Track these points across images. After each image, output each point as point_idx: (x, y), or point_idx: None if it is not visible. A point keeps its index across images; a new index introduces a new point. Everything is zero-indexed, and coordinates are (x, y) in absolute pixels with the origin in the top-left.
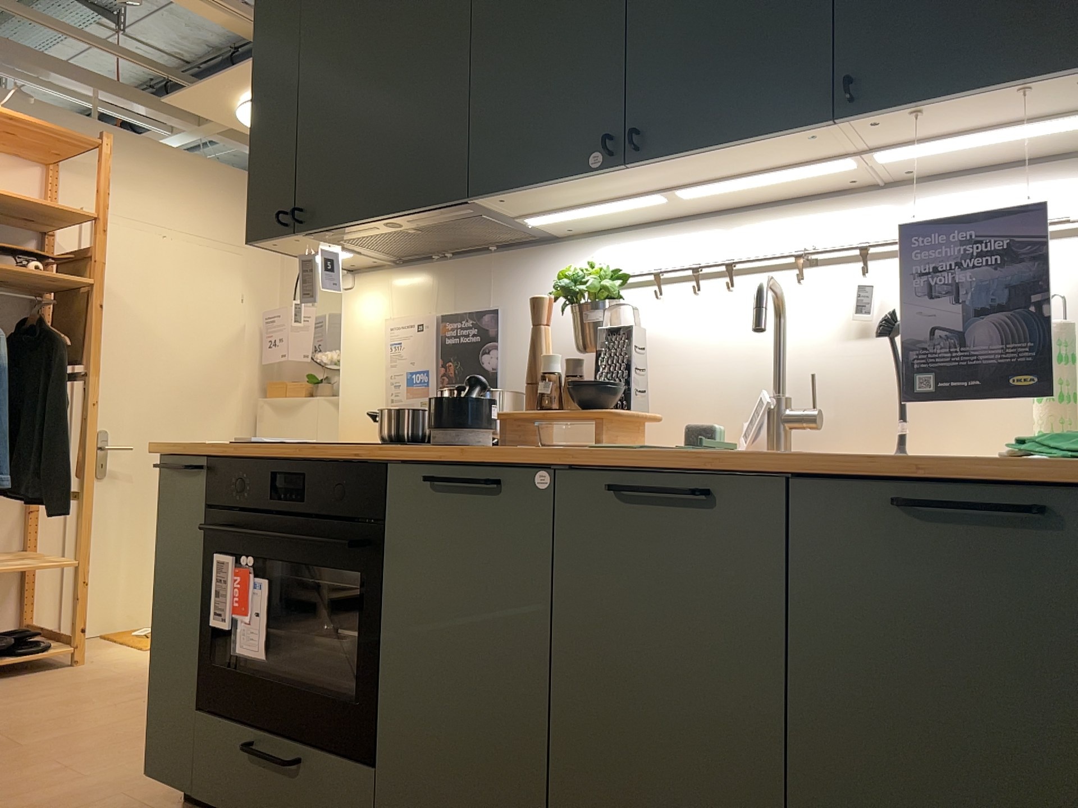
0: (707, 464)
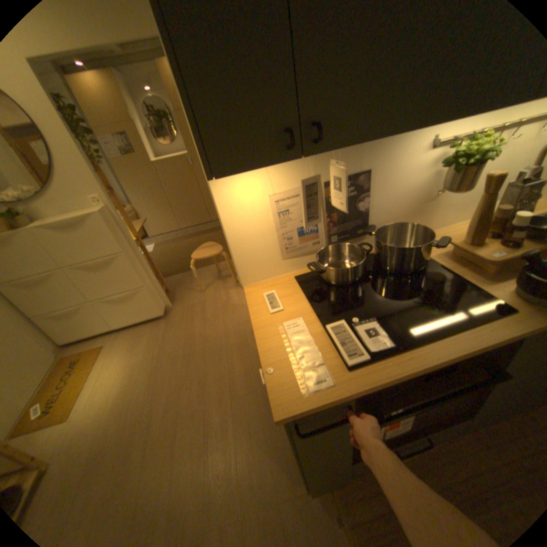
0: None
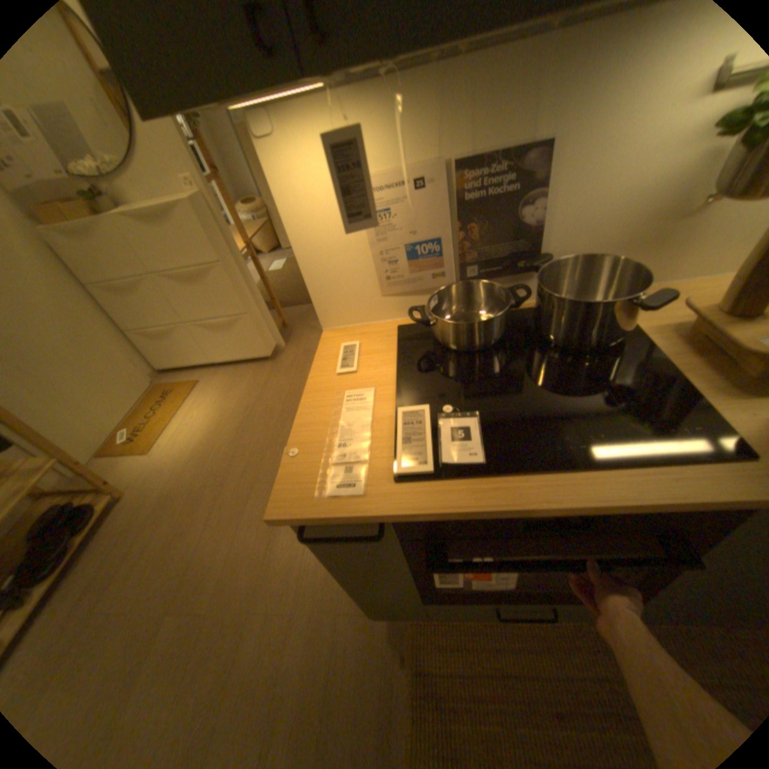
0: None
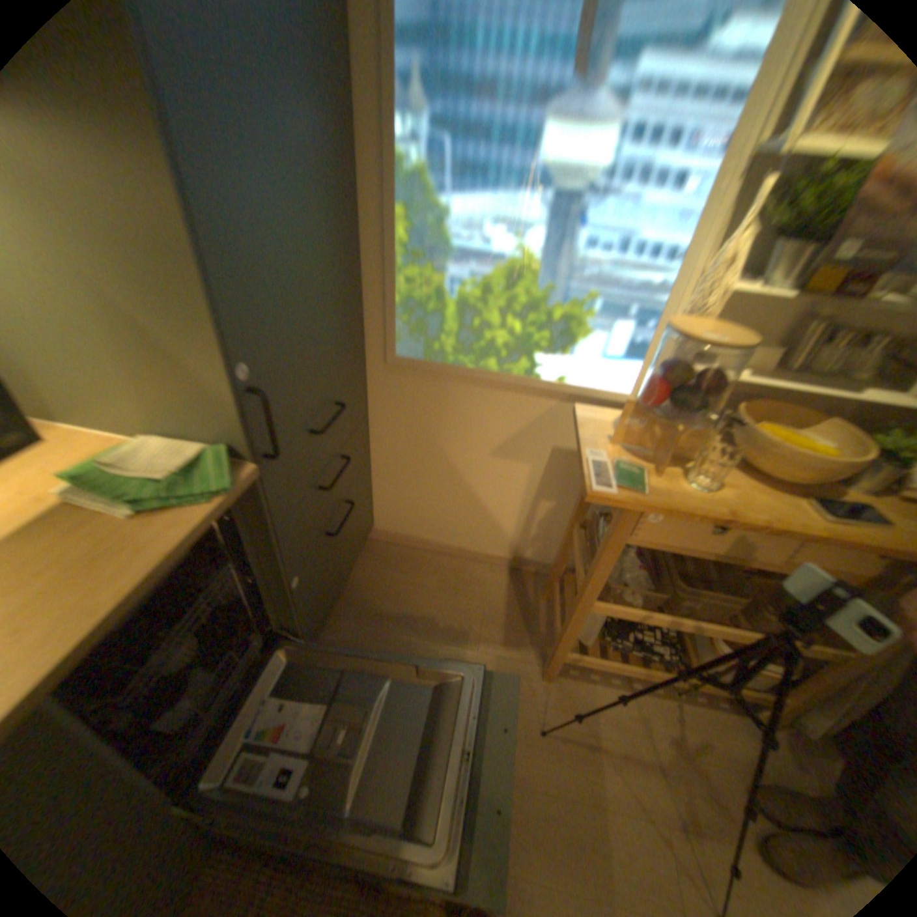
0: None
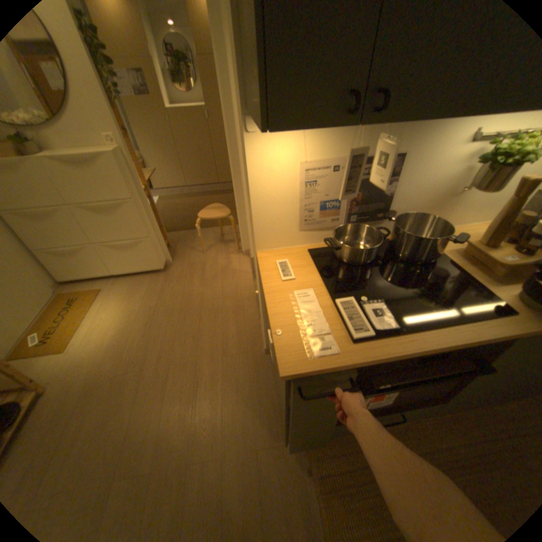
0: None
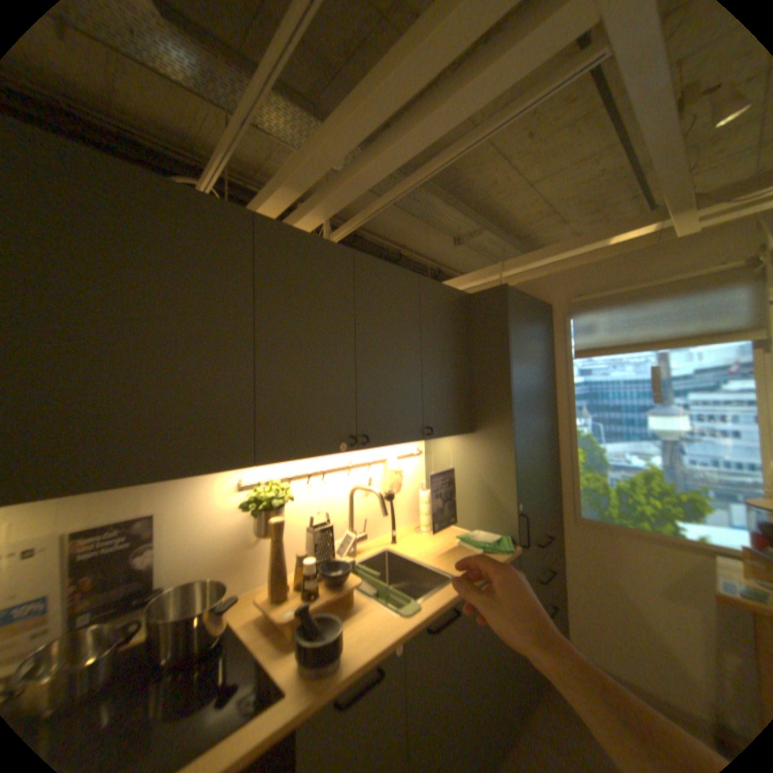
0: (455, 599)
